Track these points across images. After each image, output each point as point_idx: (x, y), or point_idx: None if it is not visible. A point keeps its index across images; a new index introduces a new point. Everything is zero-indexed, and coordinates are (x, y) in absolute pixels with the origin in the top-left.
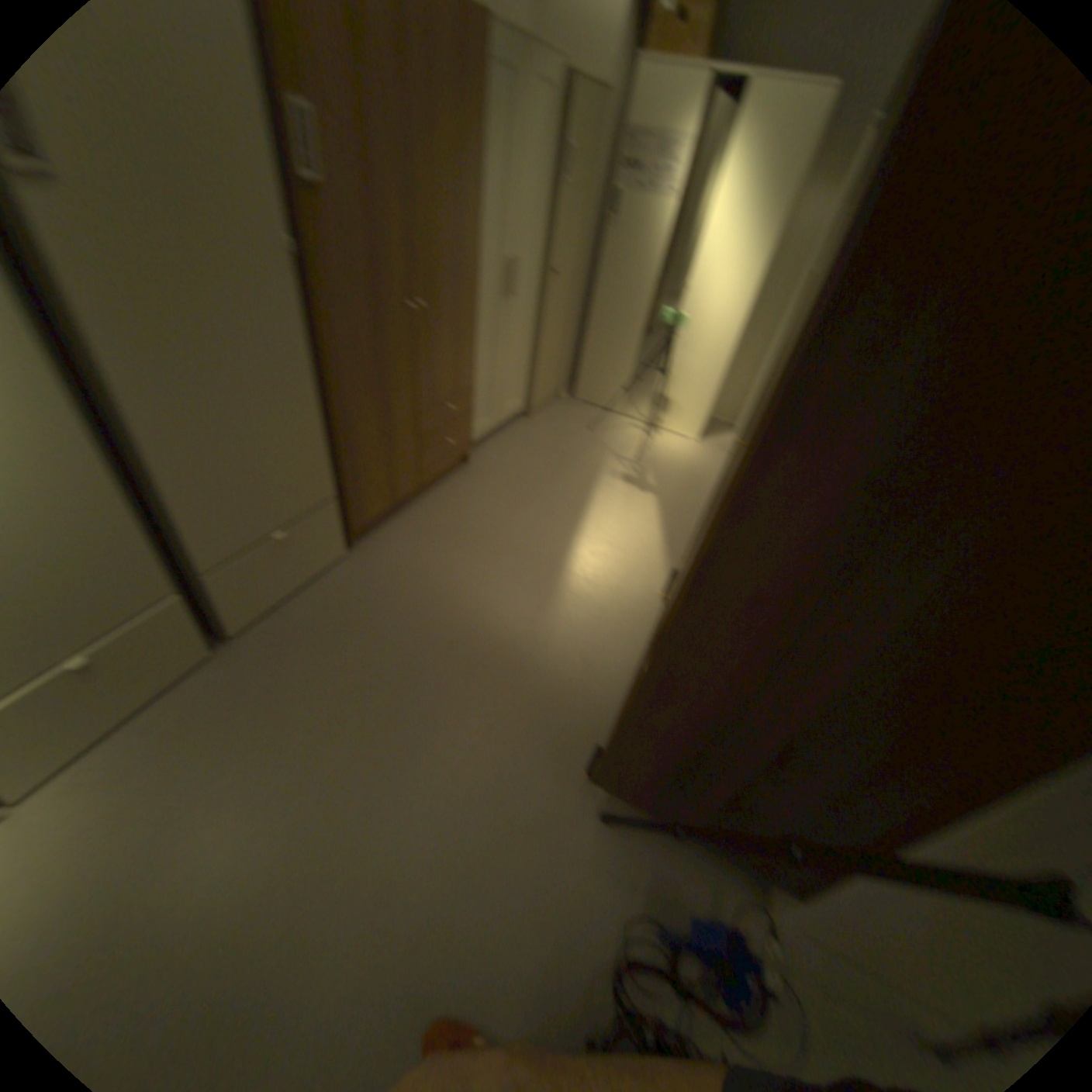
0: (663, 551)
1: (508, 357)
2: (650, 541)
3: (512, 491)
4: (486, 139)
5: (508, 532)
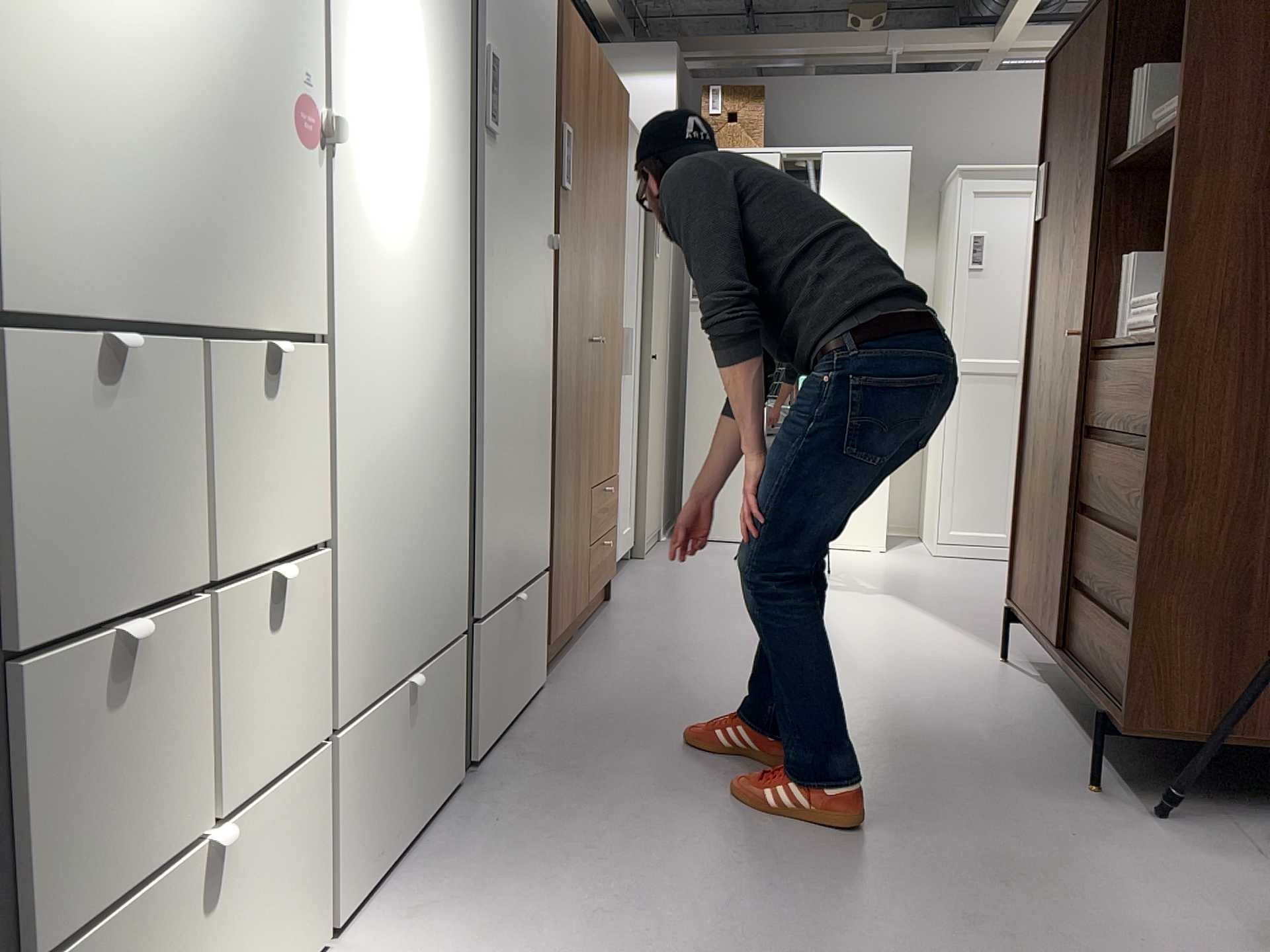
0: (953, 631)
1: (622, 448)
2: (925, 626)
3: (692, 613)
4: (624, 186)
5: (731, 643)
